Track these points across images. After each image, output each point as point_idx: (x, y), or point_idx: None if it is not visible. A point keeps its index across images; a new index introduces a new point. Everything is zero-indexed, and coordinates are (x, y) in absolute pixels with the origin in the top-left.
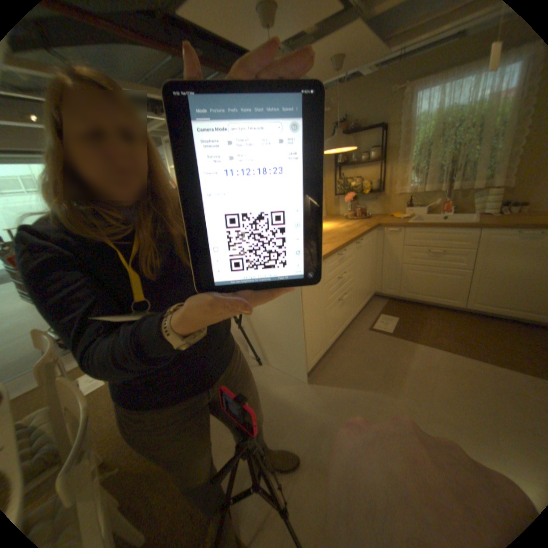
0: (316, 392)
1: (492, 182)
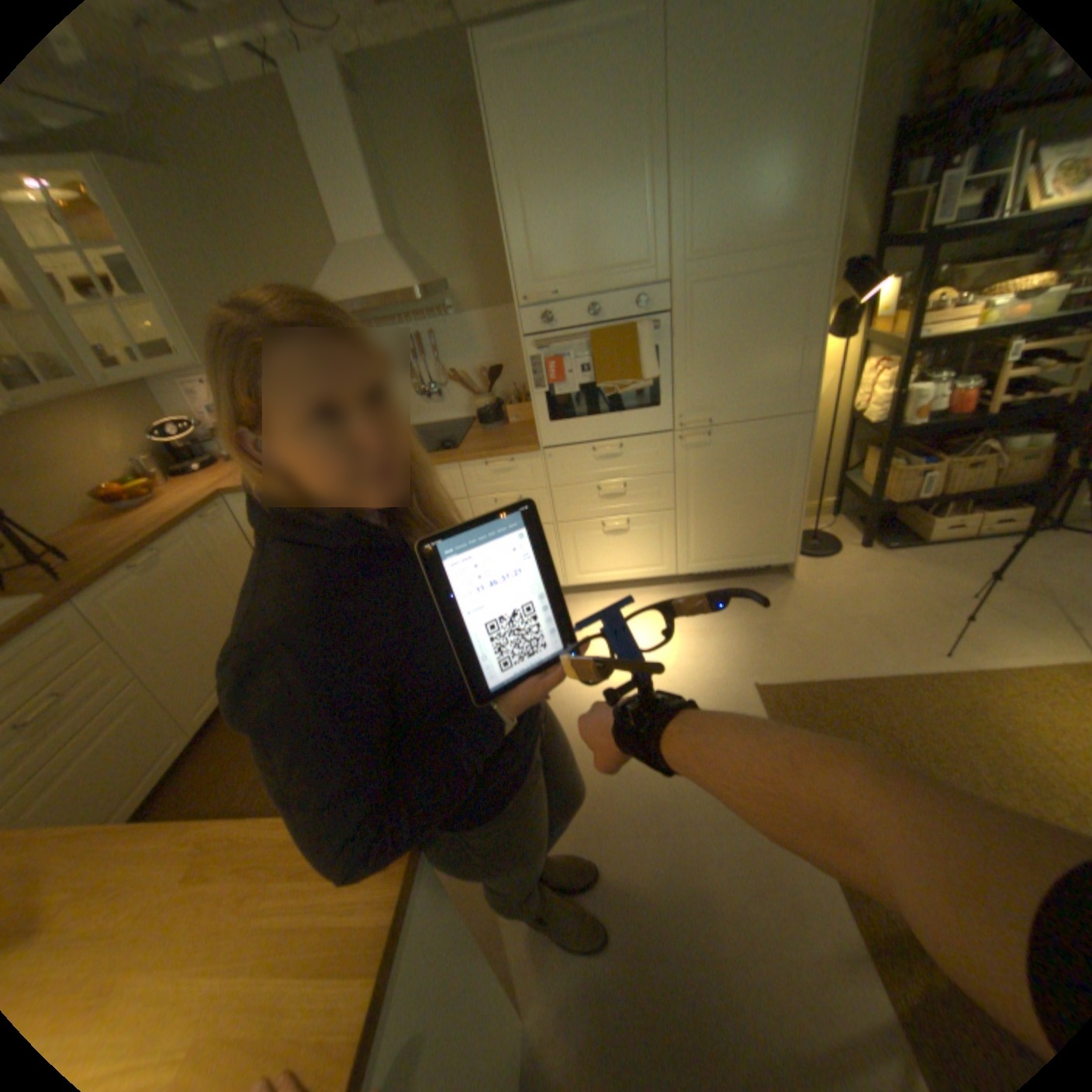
0: (534, 978)
1: None
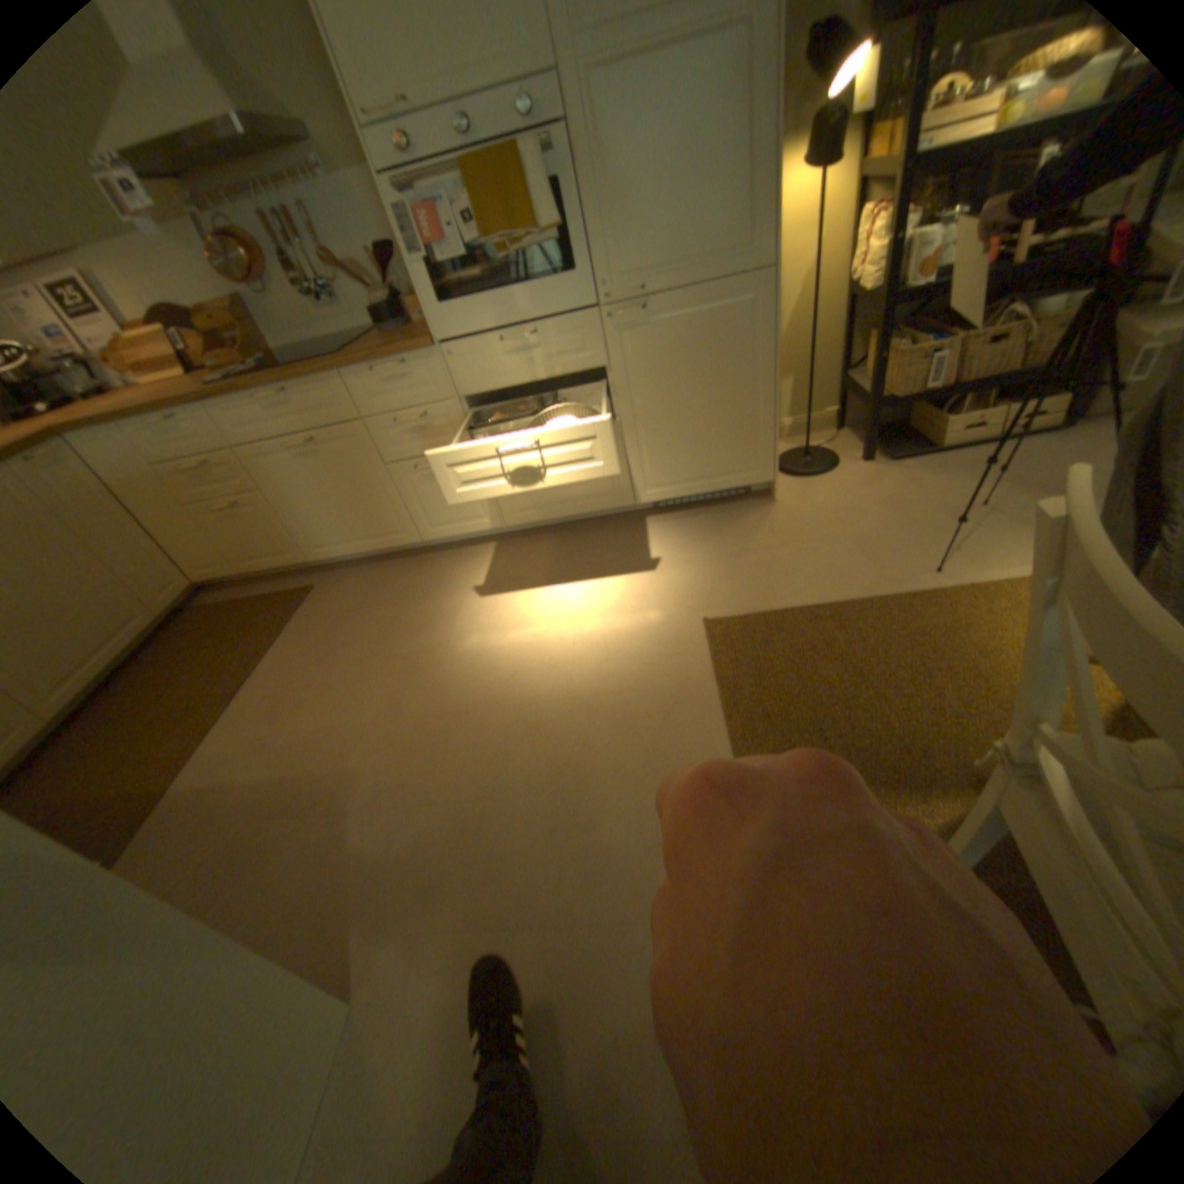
0: (376, 954)
1: None
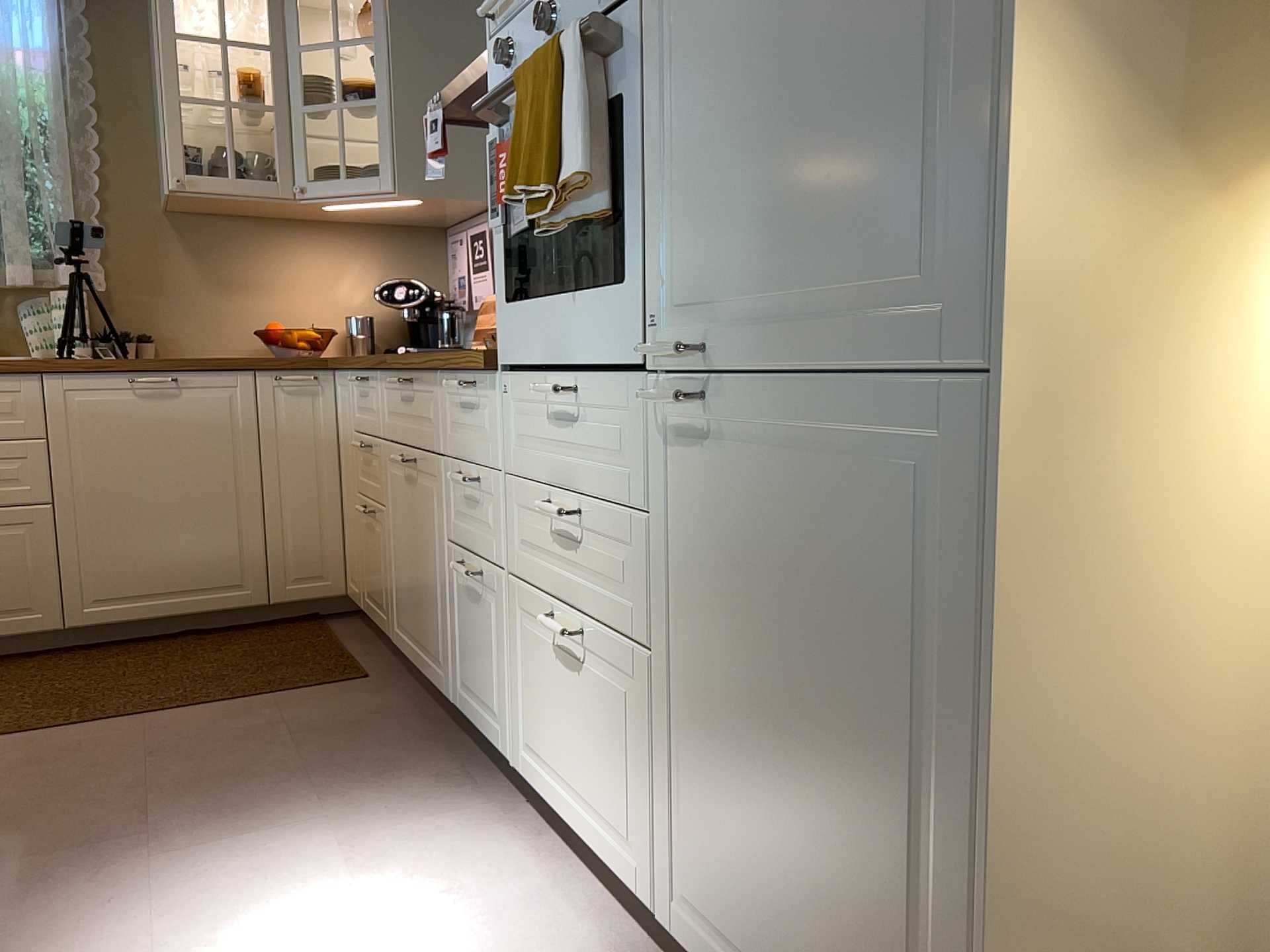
0: None
1: (55, 279)
